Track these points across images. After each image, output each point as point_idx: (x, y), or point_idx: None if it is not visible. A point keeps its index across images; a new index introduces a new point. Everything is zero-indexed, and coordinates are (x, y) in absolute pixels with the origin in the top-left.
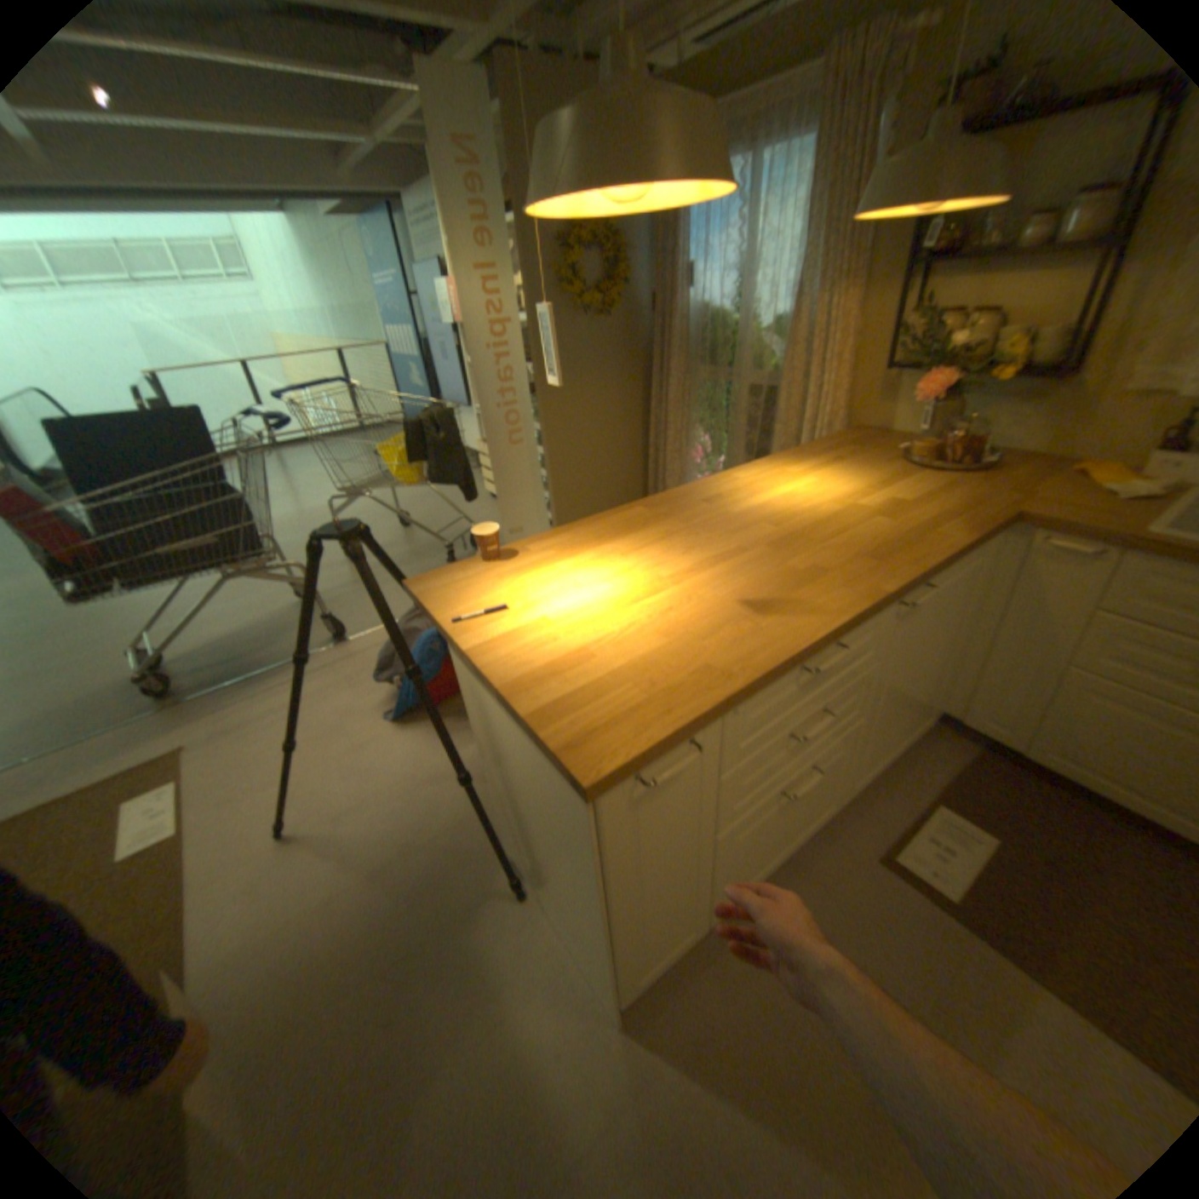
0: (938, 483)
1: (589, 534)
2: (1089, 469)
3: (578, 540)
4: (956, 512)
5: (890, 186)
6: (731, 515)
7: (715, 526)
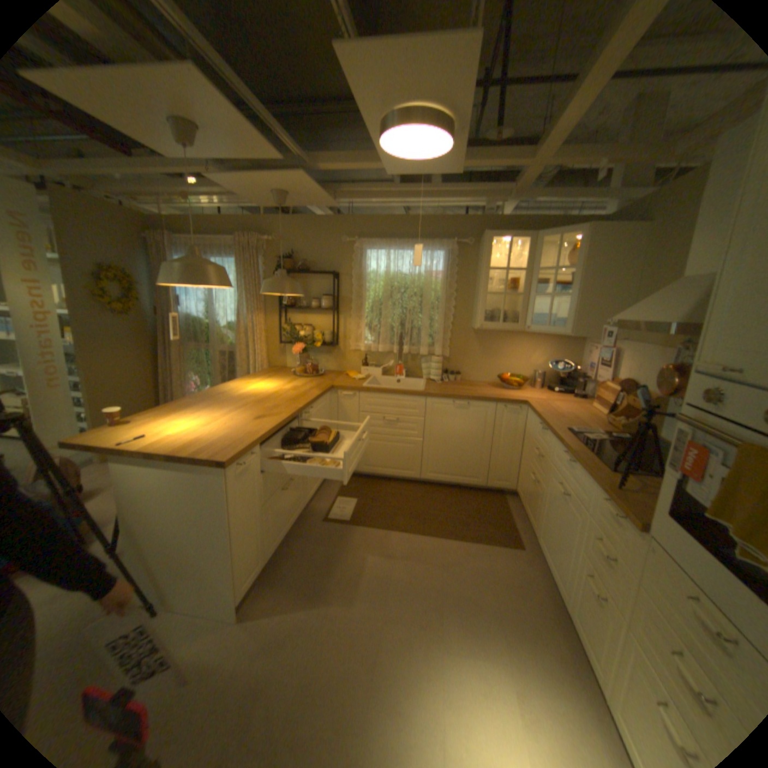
0: (307, 381)
1: (168, 411)
2: (347, 373)
3: (163, 413)
4: (314, 387)
5: (269, 286)
6: (235, 397)
7: (230, 401)
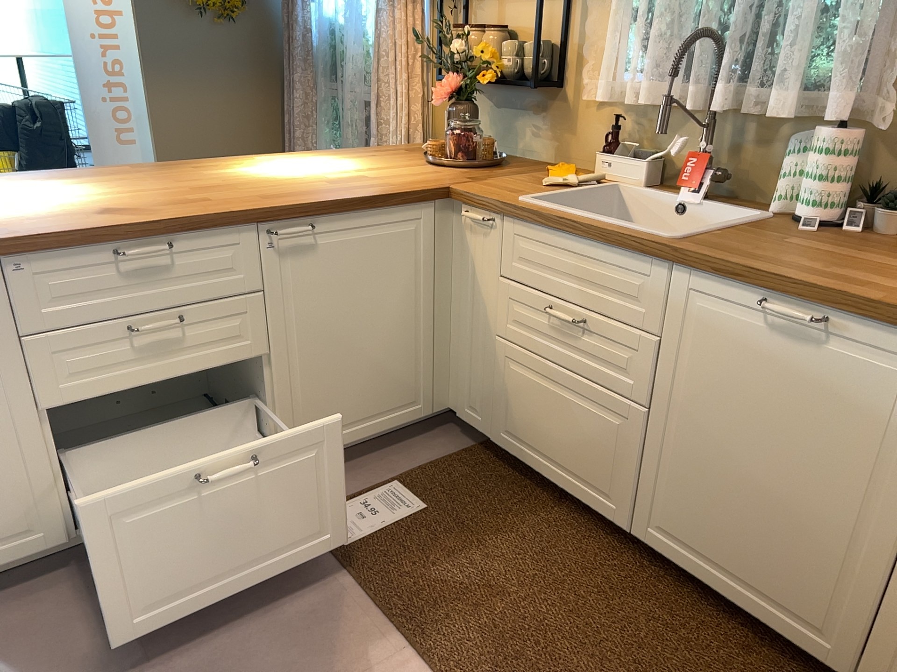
0: (421, 171)
1: (51, 176)
2: (548, 168)
3: (34, 178)
4: (393, 184)
5: None
6: (201, 175)
7: (173, 179)
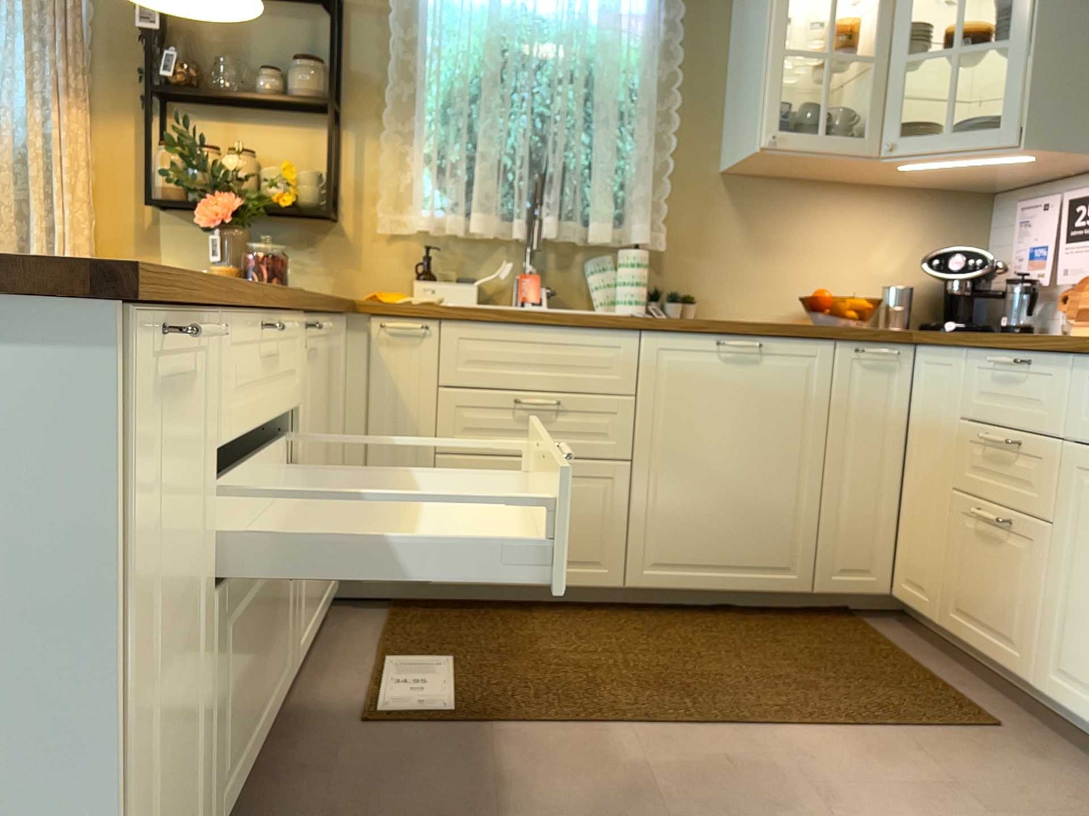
0: None
1: None
2: (378, 294)
3: None
4: None
5: None
6: None
7: None
